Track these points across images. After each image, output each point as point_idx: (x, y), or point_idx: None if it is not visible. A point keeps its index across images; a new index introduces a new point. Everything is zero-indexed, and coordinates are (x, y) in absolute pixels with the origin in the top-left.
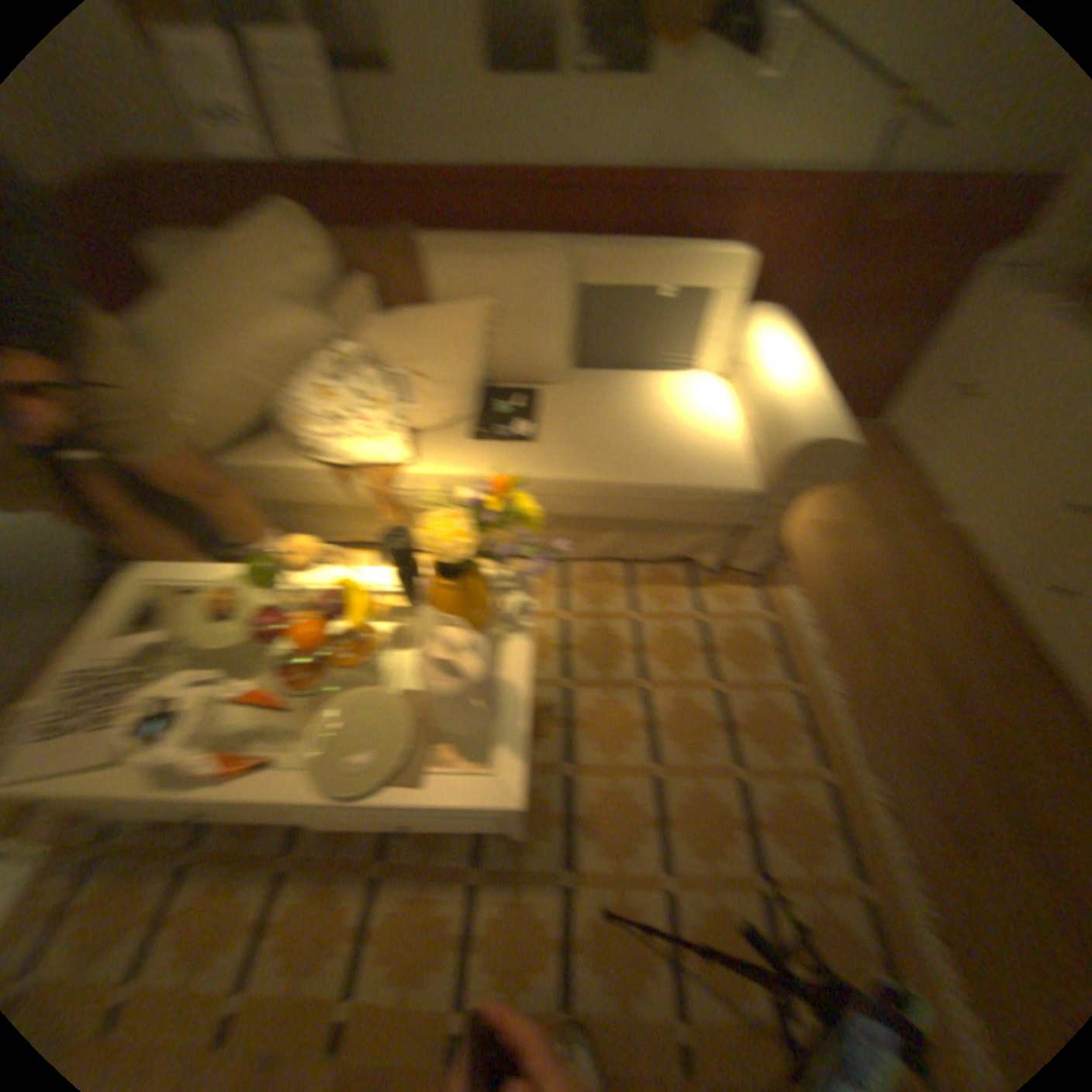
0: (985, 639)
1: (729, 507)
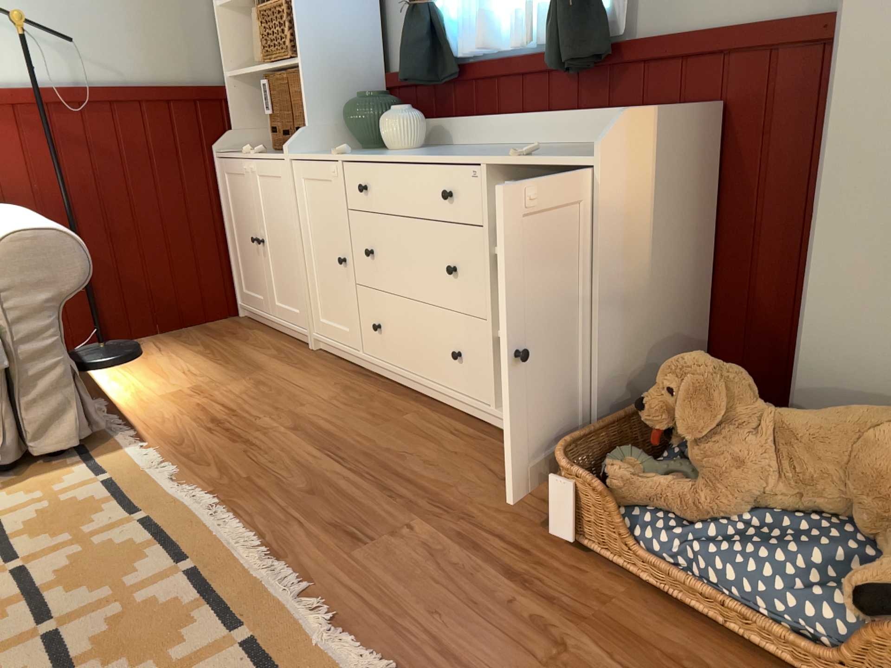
0: (355, 400)
1: None
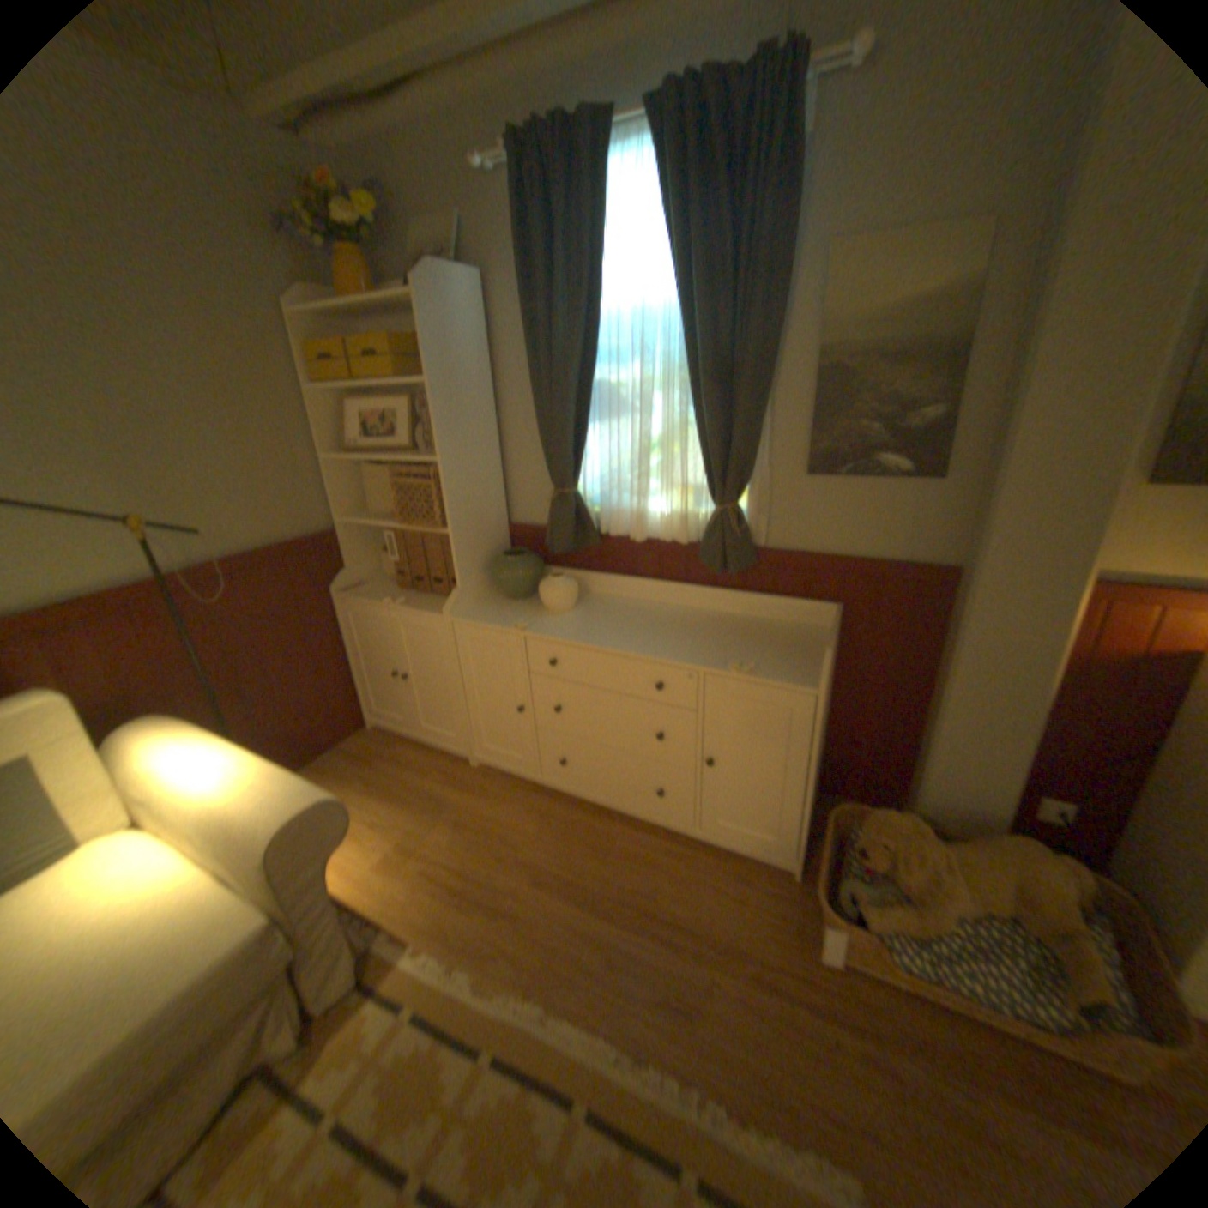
0: (561, 832)
1: (242, 974)
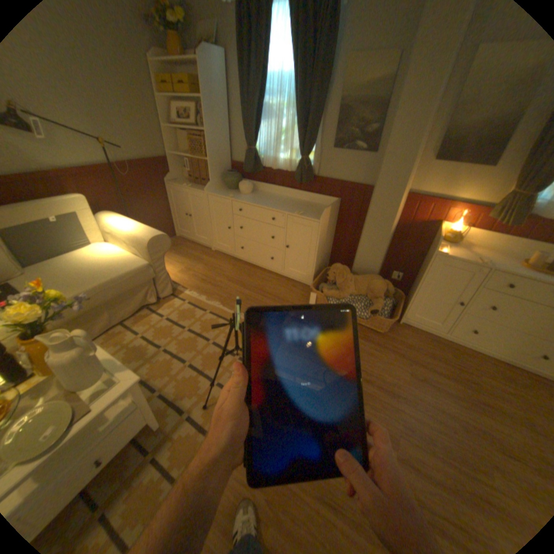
0: (239, 270)
1: (142, 273)
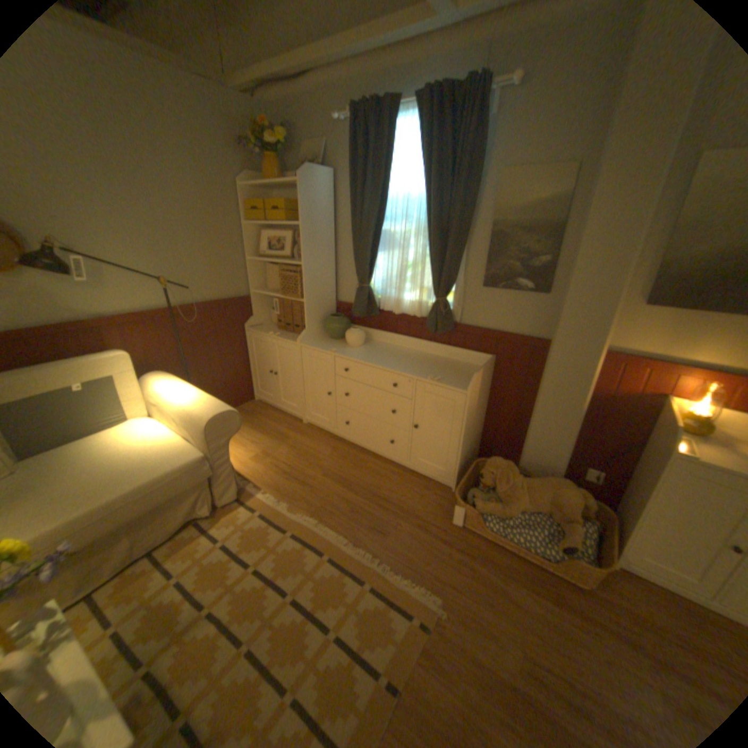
0: (341, 456)
1: (191, 472)
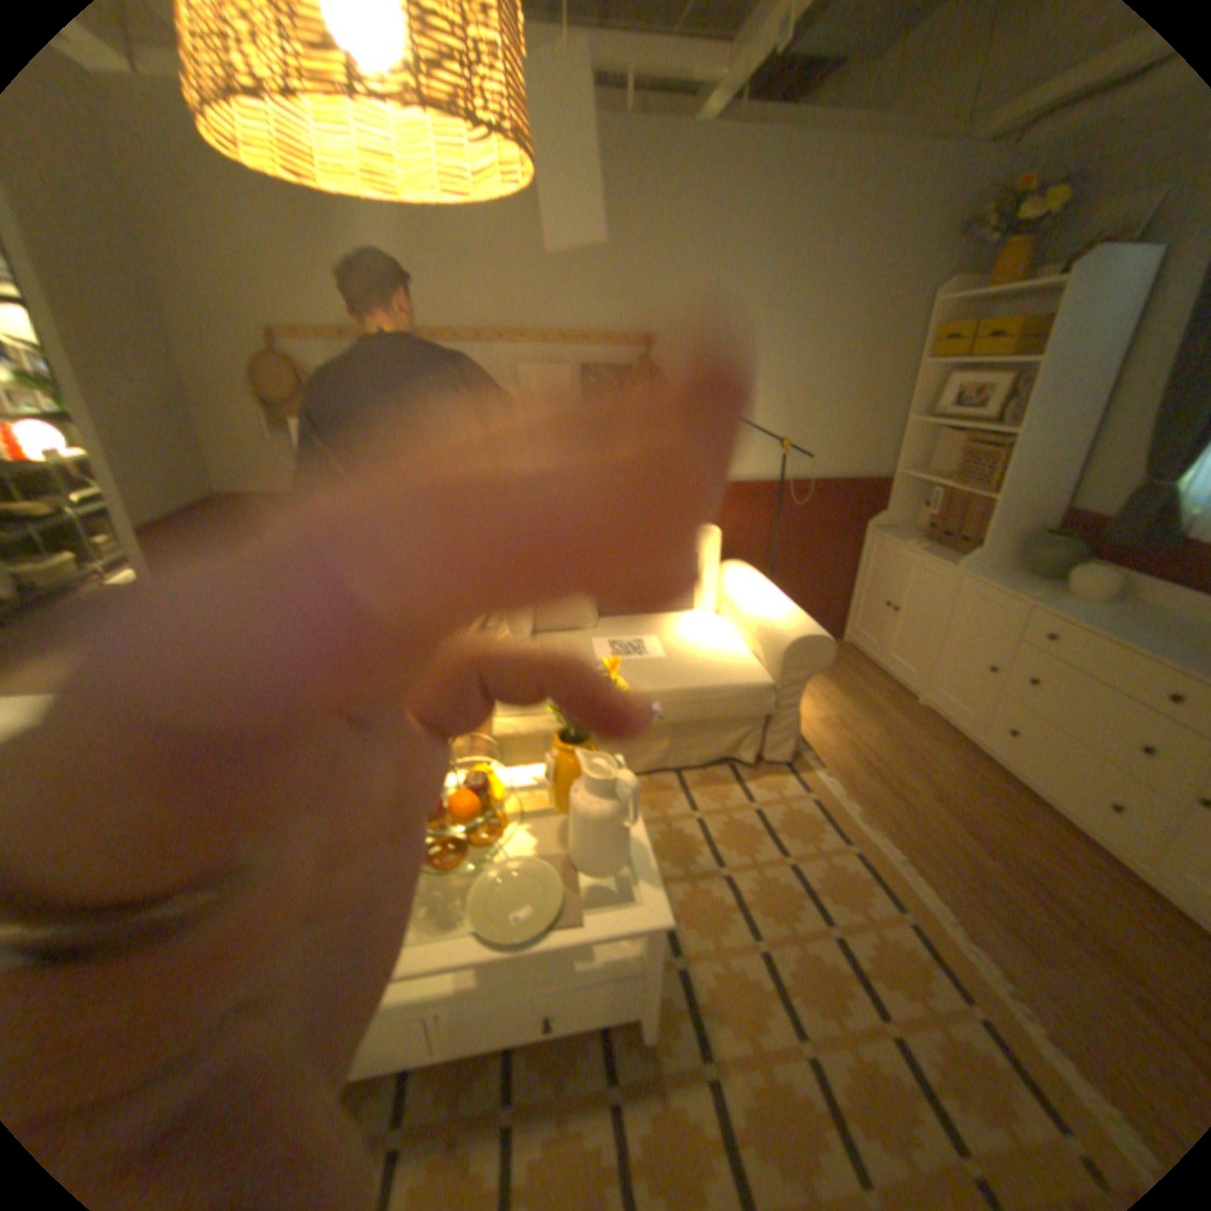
0: (981, 785)
1: (754, 698)
